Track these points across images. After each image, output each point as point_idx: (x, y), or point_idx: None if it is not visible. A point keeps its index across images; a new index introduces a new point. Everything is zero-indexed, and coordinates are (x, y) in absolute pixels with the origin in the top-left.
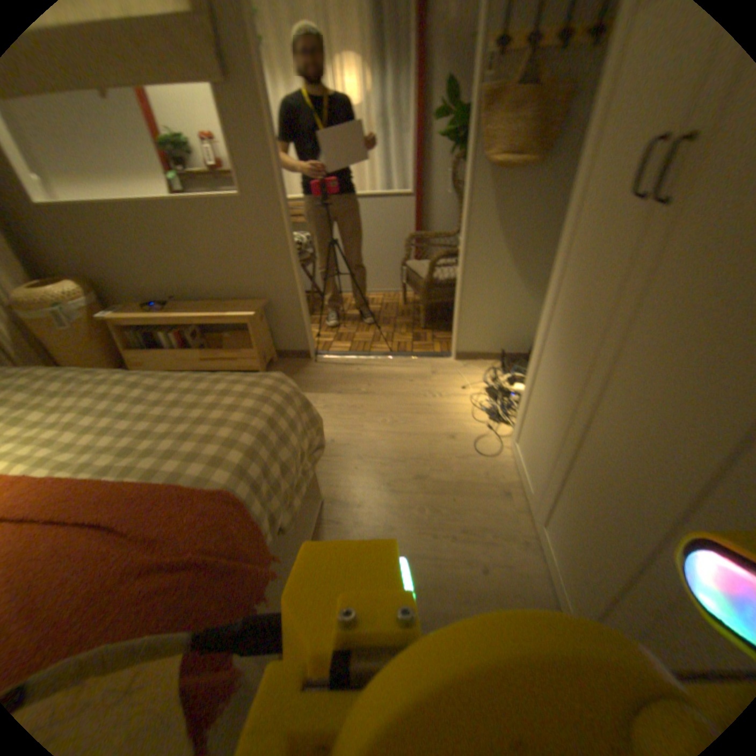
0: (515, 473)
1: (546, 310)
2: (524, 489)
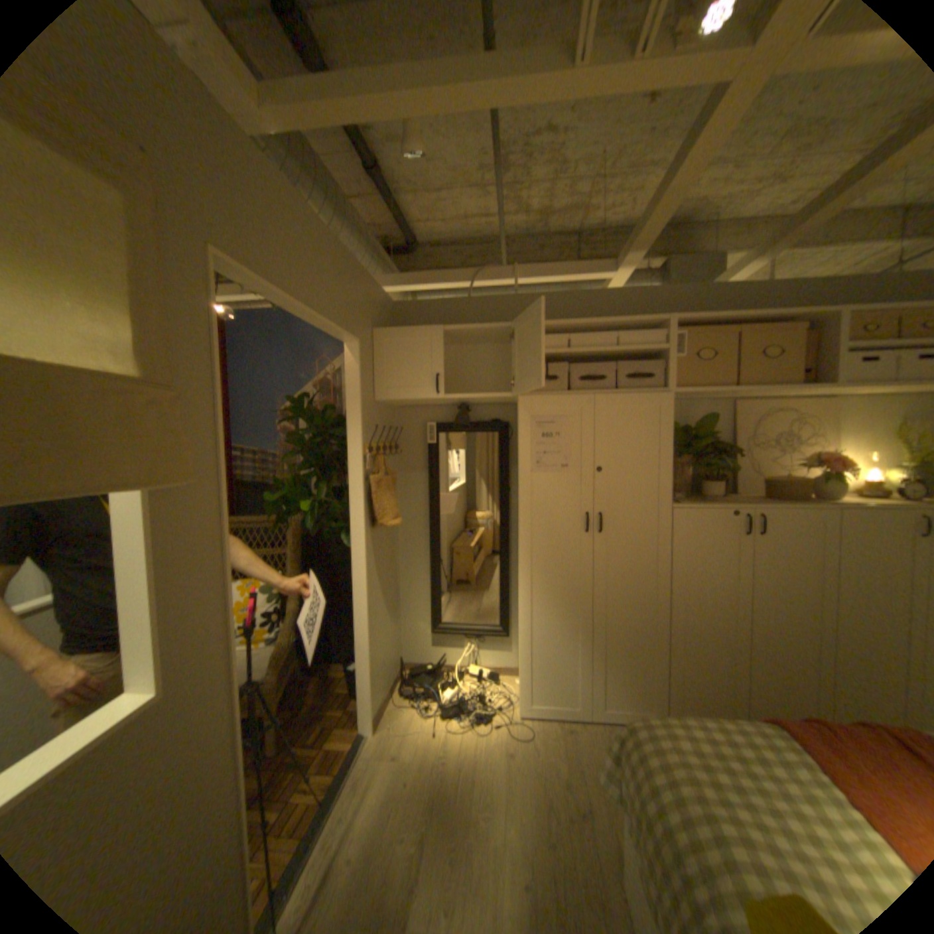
0: (549, 724)
1: (523, 600)
2: (563, 723)
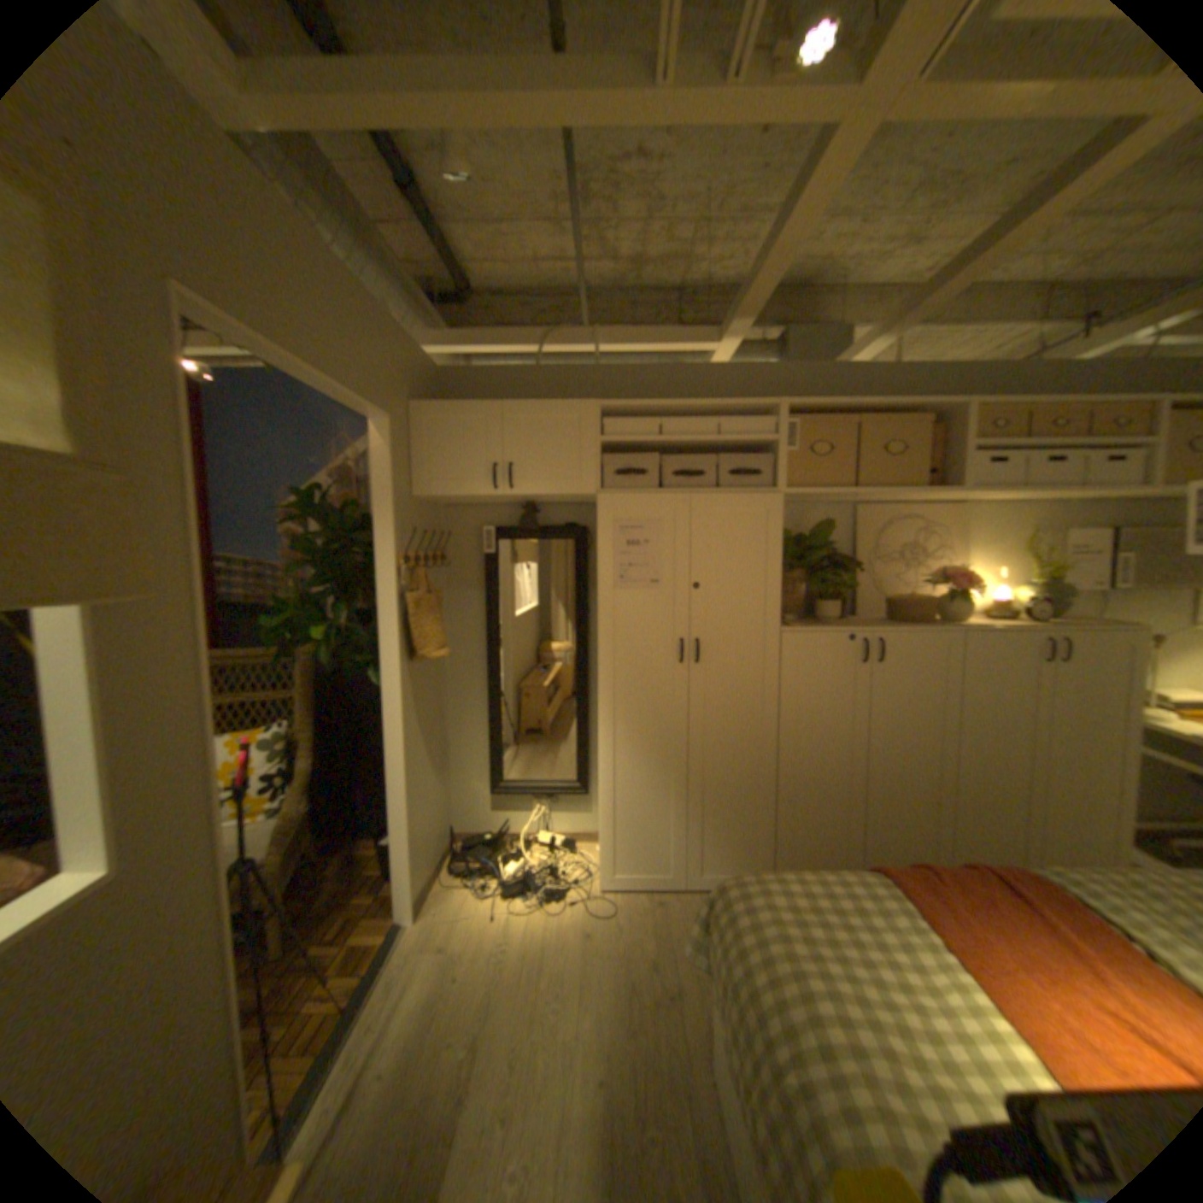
0: (636, 897)
1: (605, 748)
2: (653, 895)
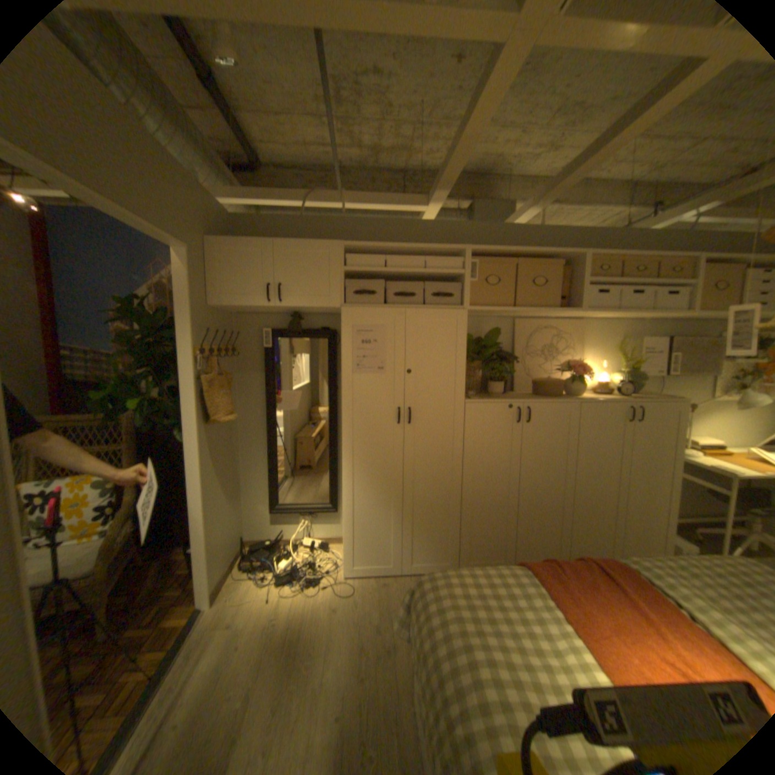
0: (367, 581)
1: (346, 482)
2: (379, 579)
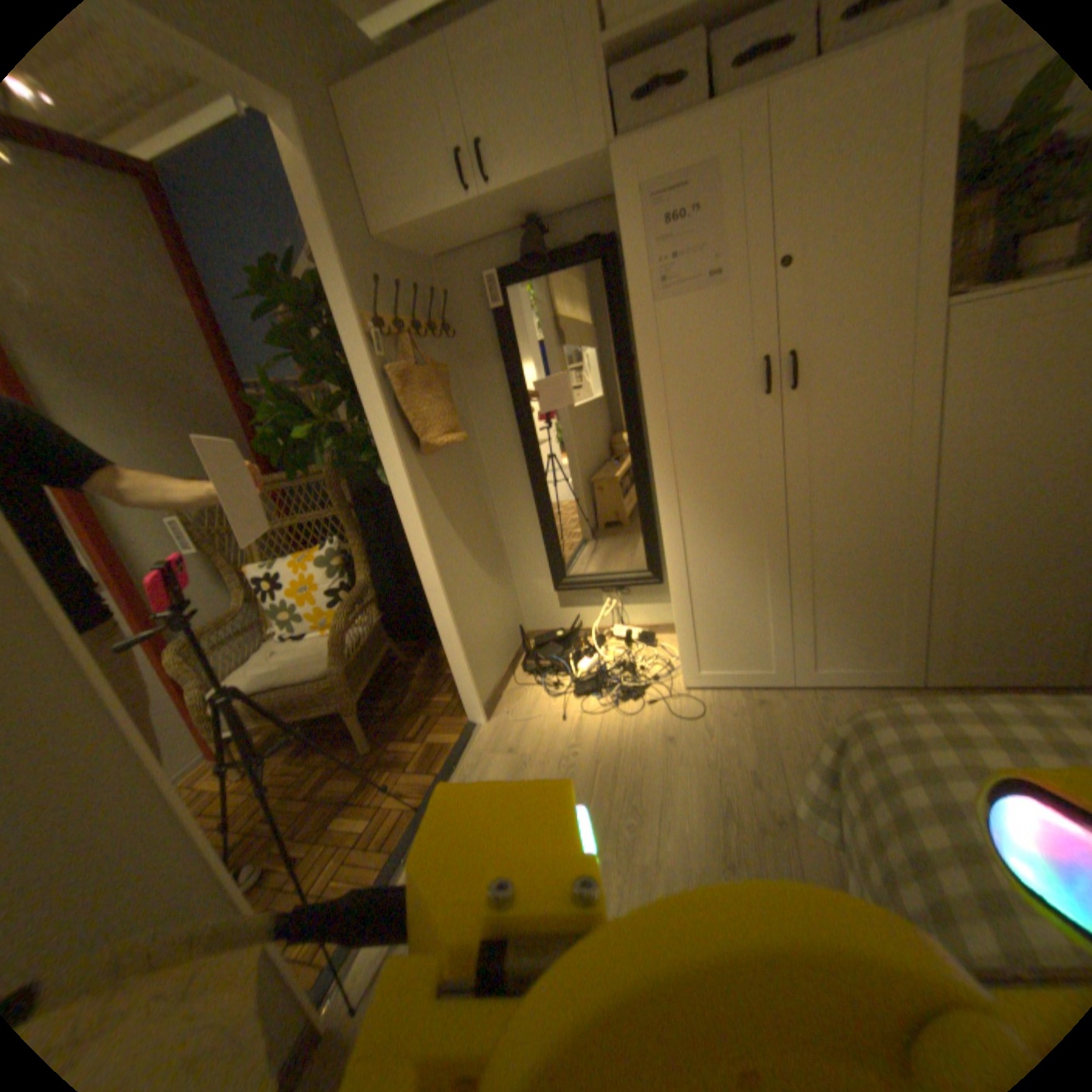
0: (728, 692)
1: (669, 525)
2: (750, 689)
